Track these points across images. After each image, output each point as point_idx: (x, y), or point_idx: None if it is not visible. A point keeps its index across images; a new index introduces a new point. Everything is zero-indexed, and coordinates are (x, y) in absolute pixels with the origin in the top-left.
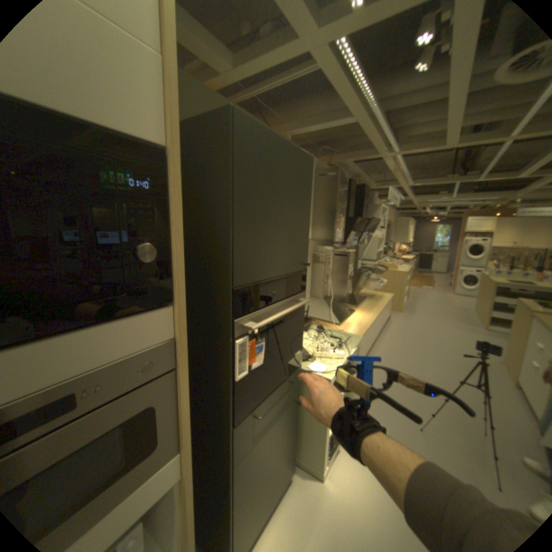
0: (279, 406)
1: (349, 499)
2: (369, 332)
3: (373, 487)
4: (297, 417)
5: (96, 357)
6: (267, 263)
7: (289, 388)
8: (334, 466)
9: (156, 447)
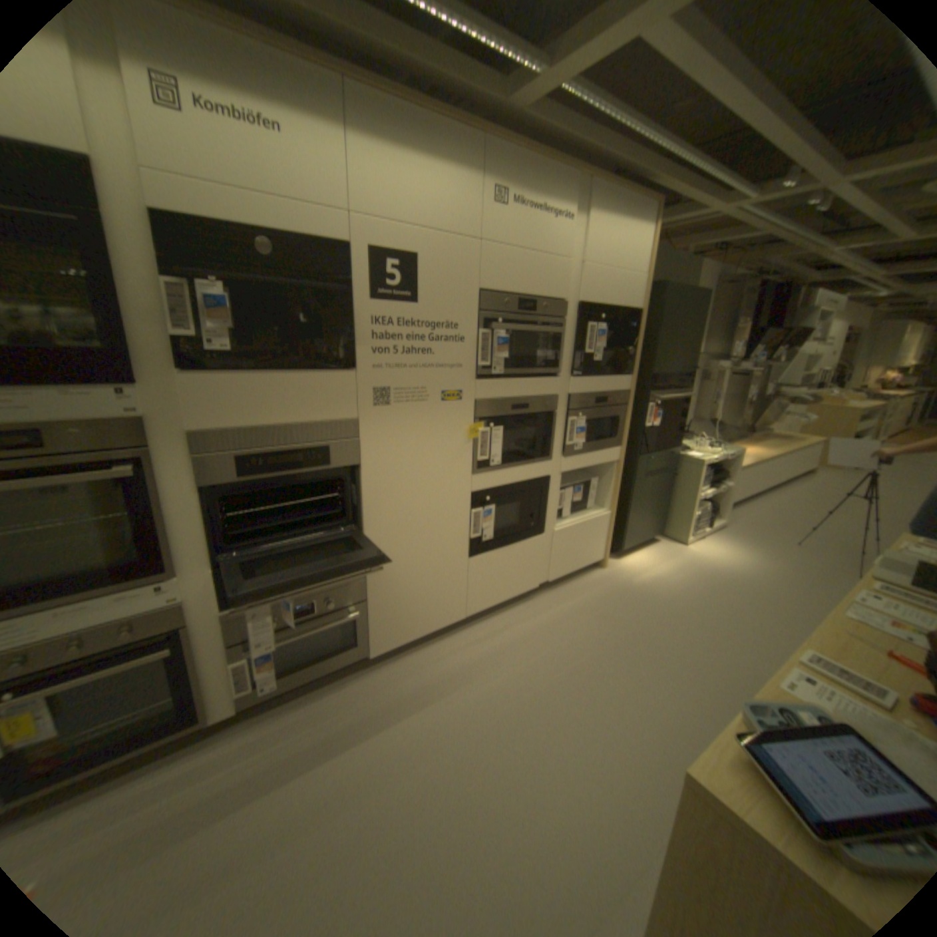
0: (662, 466)
1: (708, 555)
2: (766, 467)
3: (732, 555)
4: (672, 489)
5: (613, 387)
6: (670, 363)
7: (670, 458)
8: (698, 542)
9: (616, 436)
